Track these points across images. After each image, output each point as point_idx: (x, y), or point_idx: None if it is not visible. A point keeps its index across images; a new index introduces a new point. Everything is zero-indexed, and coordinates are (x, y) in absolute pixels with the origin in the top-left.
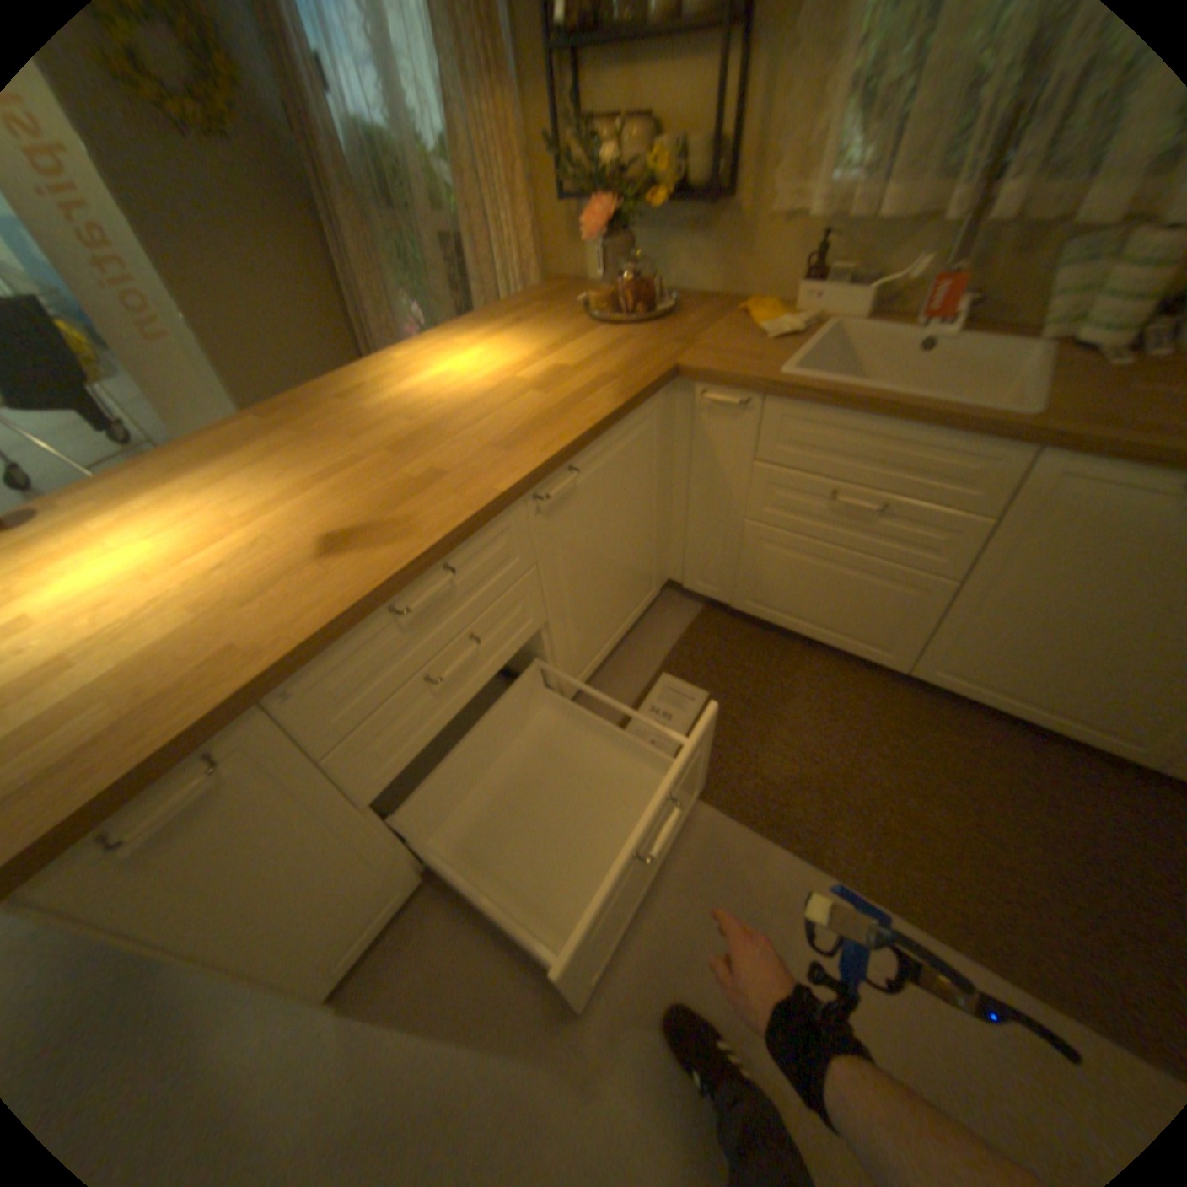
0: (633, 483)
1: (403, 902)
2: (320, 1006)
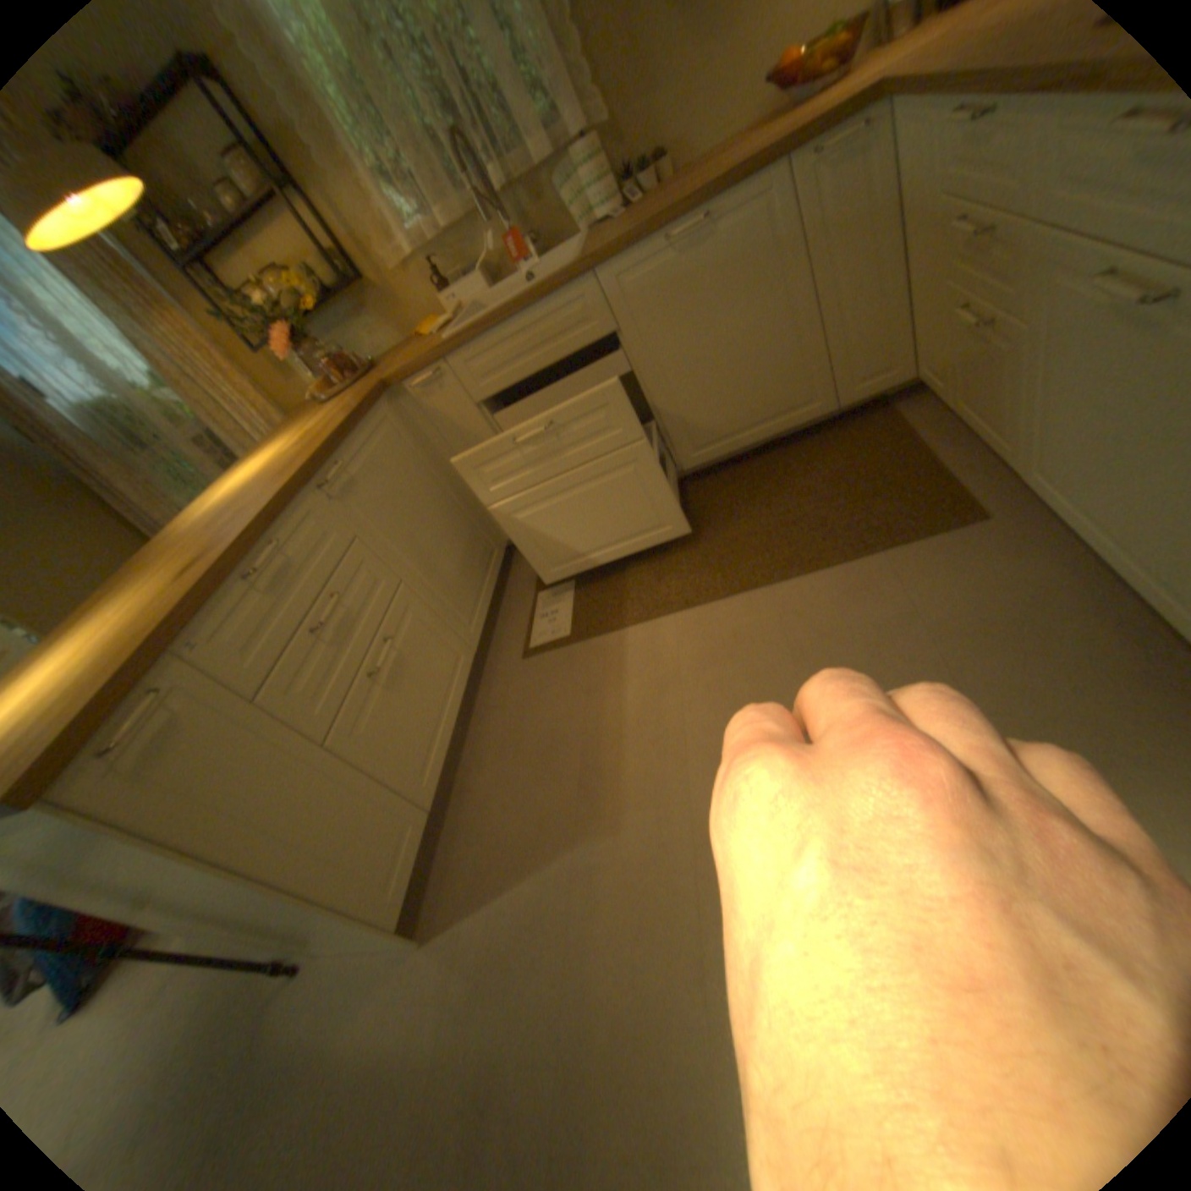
0: (408, 468)
1: (423, 836)
2: (399, 940)
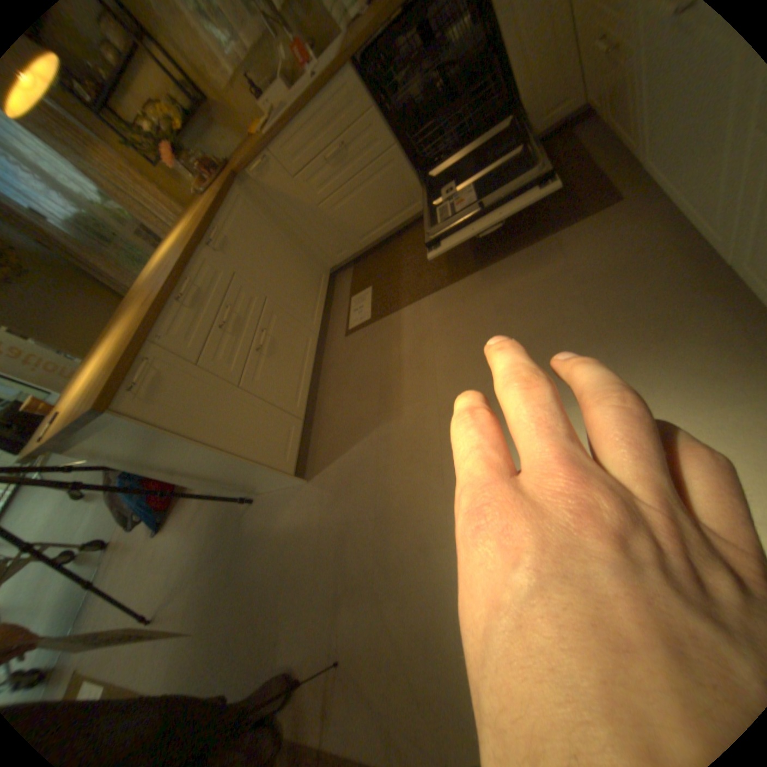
0: (259, 227)
1: (301, 431)
2: (296, 478)
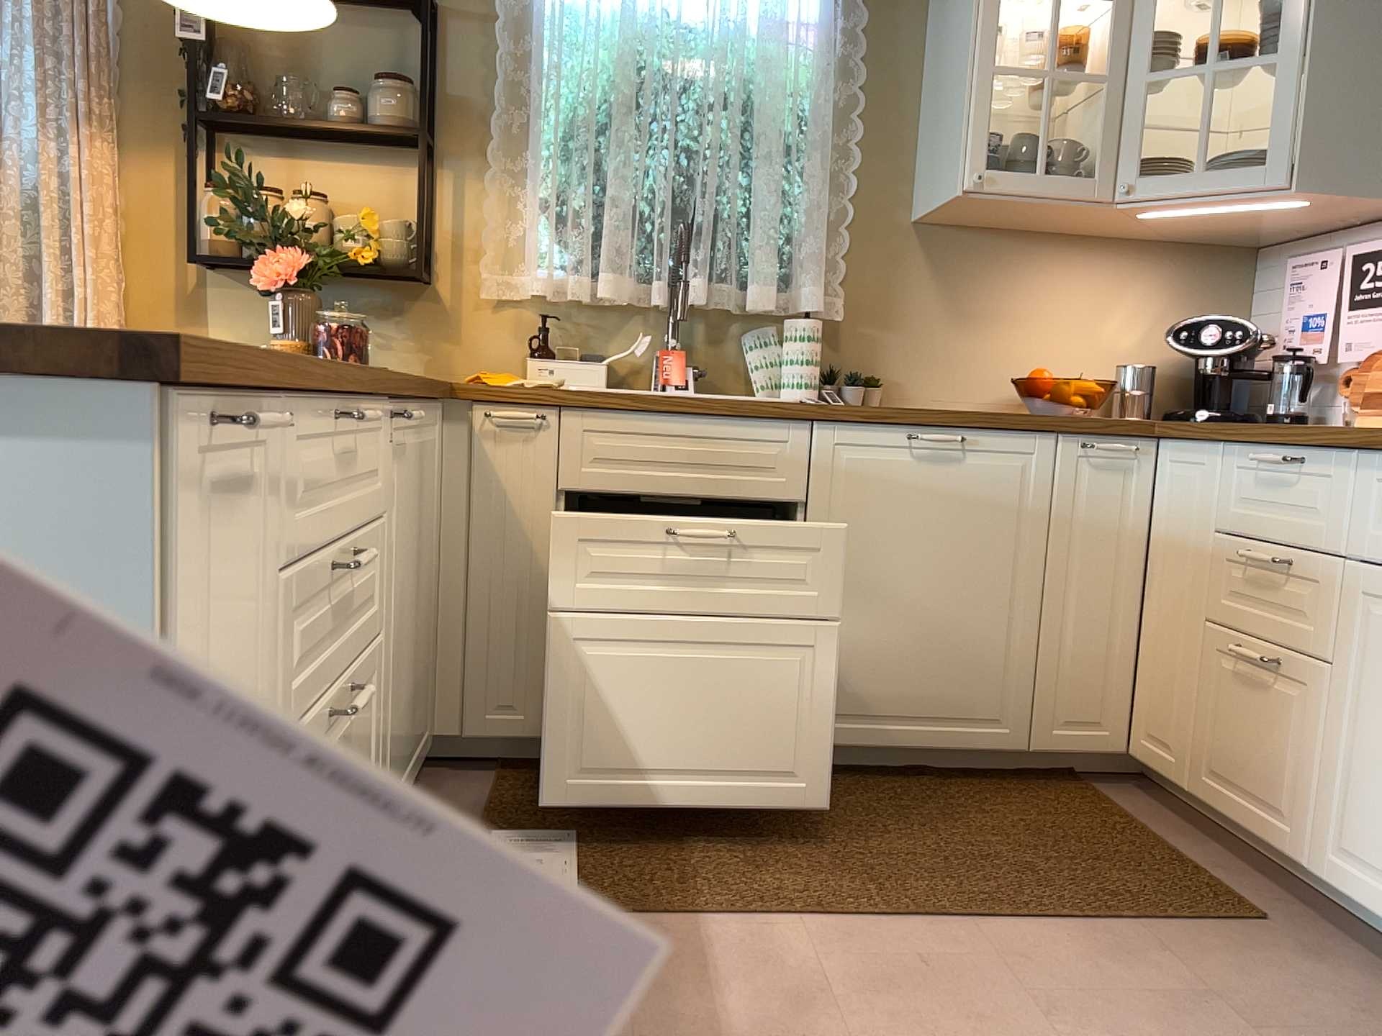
0: (424, 505)
1: None
2: None
